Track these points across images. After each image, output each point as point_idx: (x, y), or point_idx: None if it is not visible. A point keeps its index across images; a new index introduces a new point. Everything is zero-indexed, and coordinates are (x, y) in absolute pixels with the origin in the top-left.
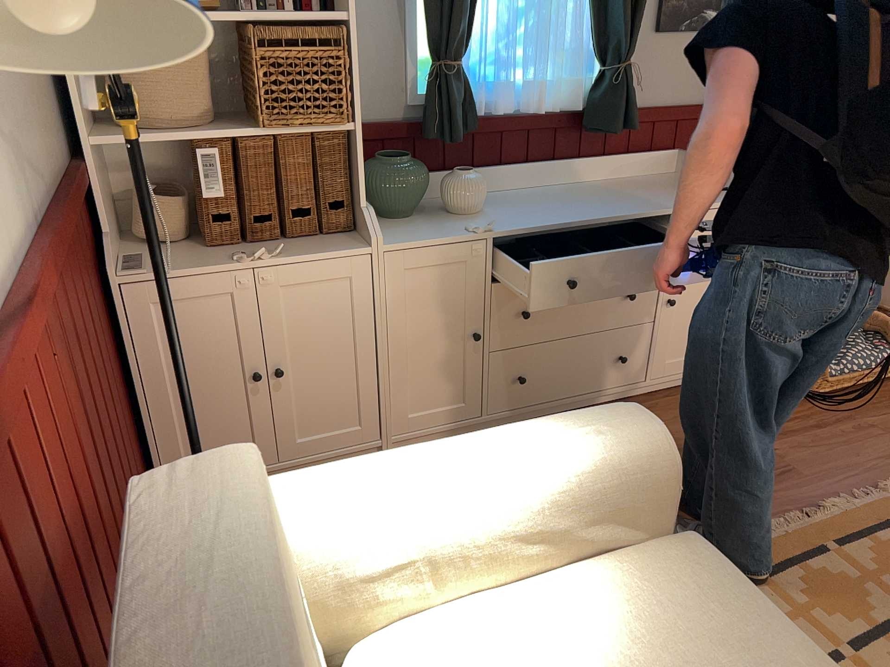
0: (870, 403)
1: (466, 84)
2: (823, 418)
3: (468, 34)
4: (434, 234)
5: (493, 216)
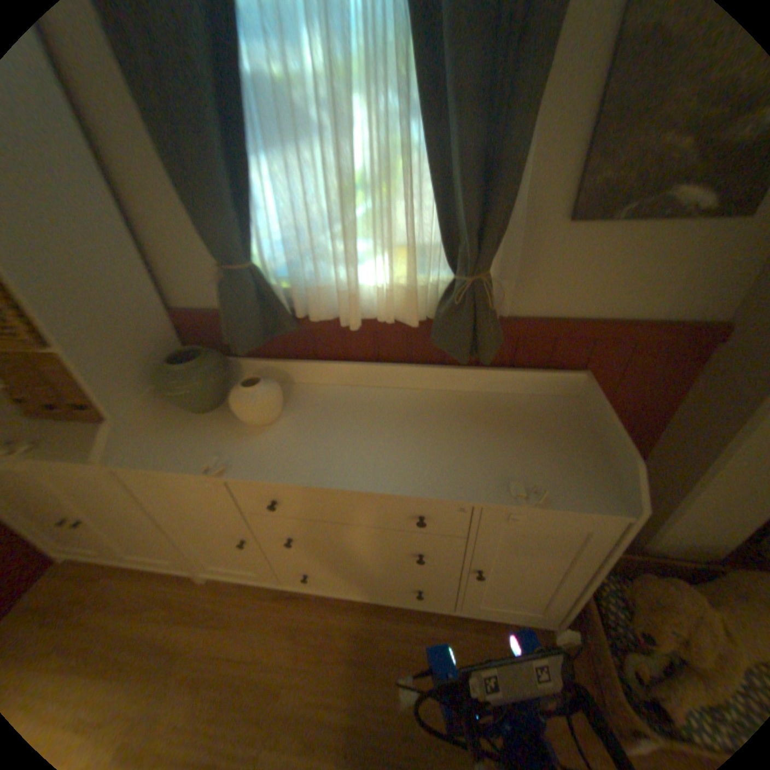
0: None
1: (265, 286)
2: None
3: (248, 230)
4: (177, 457)
5: (273, 436)
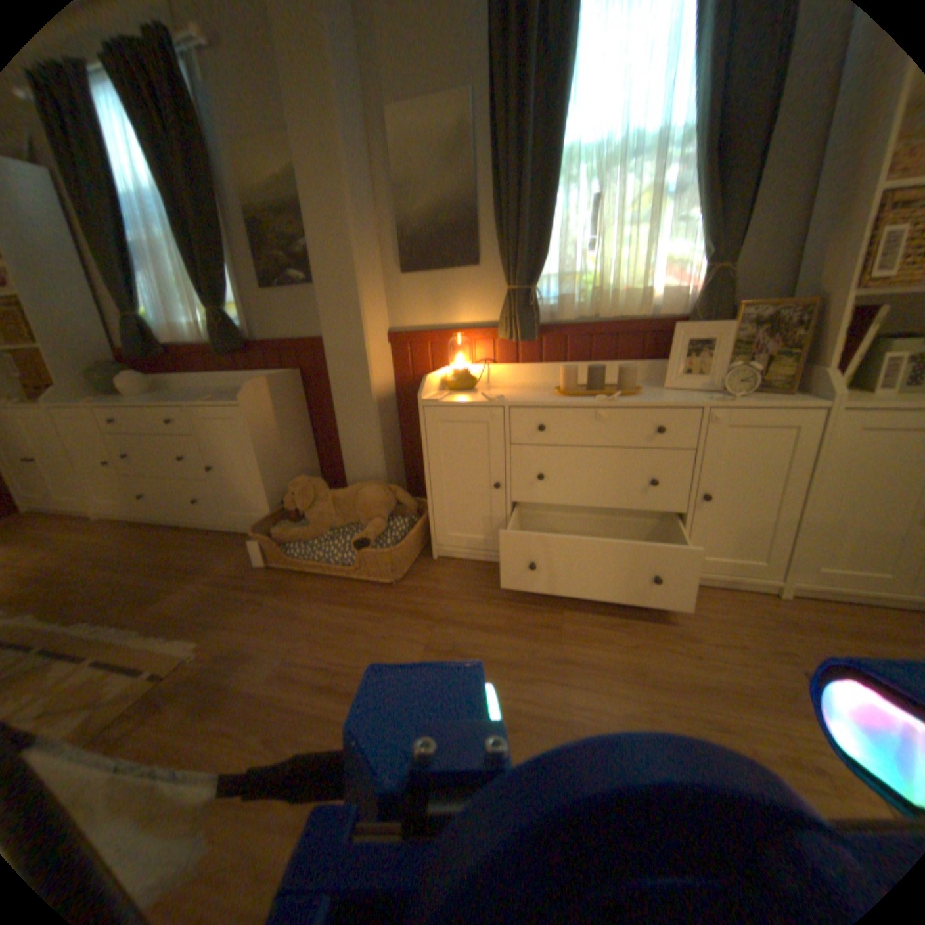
0: (304, 590)
1: (141, 325)
2: (255, 585)
3: (130, 297)
4: (77, 402)
5: (129, 398)
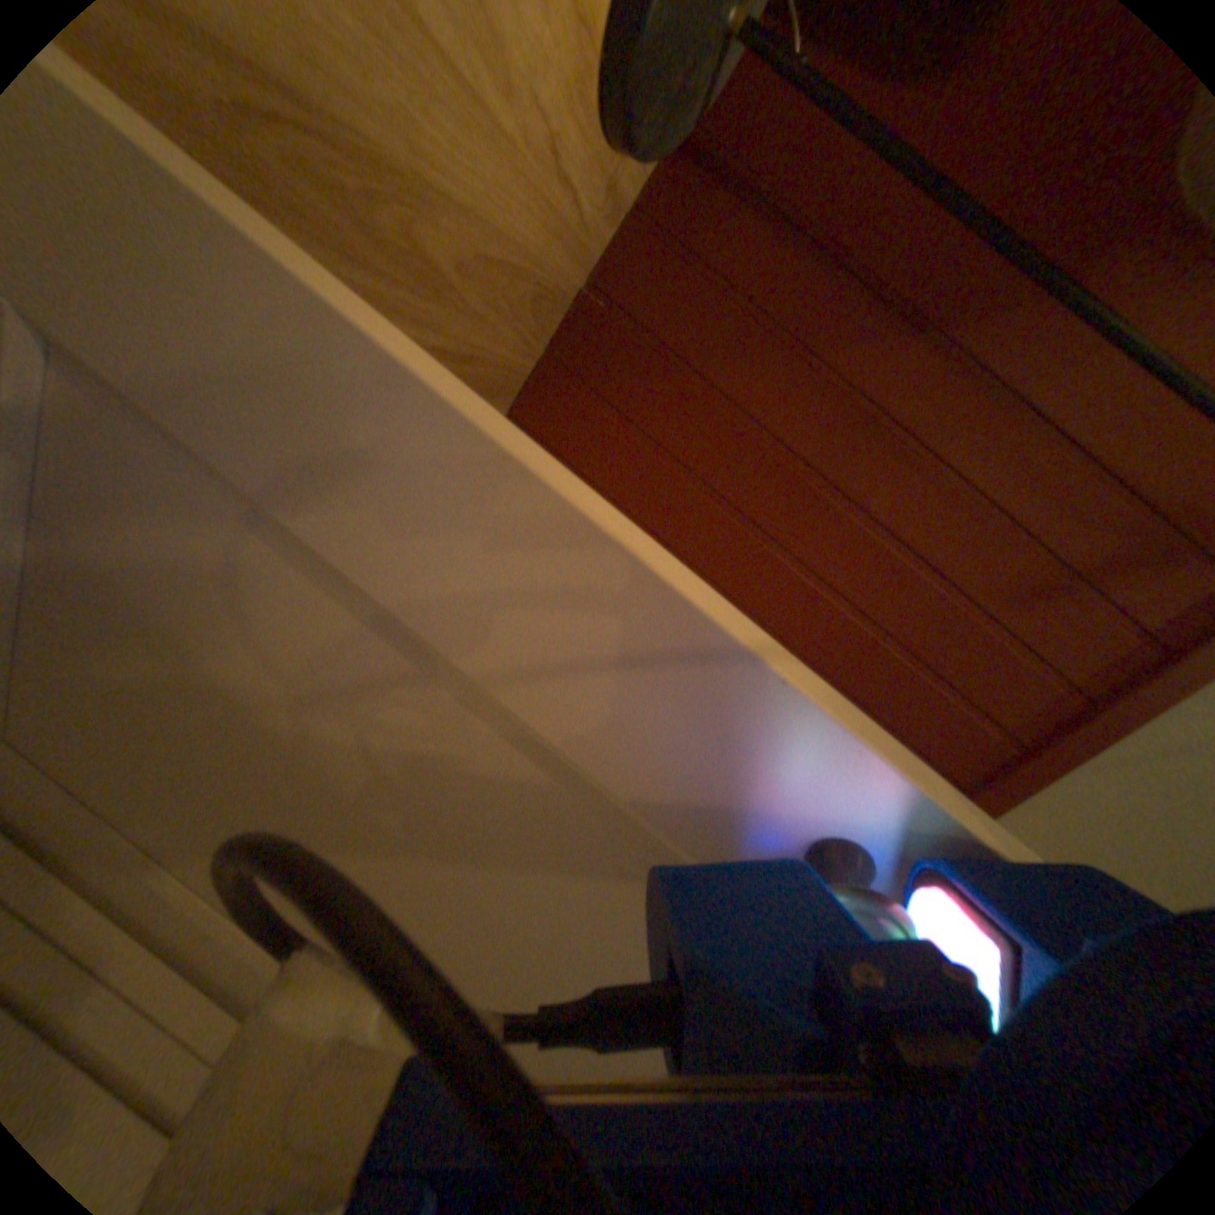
0: None
1: None
2: None
3: None
4: None
5: None
